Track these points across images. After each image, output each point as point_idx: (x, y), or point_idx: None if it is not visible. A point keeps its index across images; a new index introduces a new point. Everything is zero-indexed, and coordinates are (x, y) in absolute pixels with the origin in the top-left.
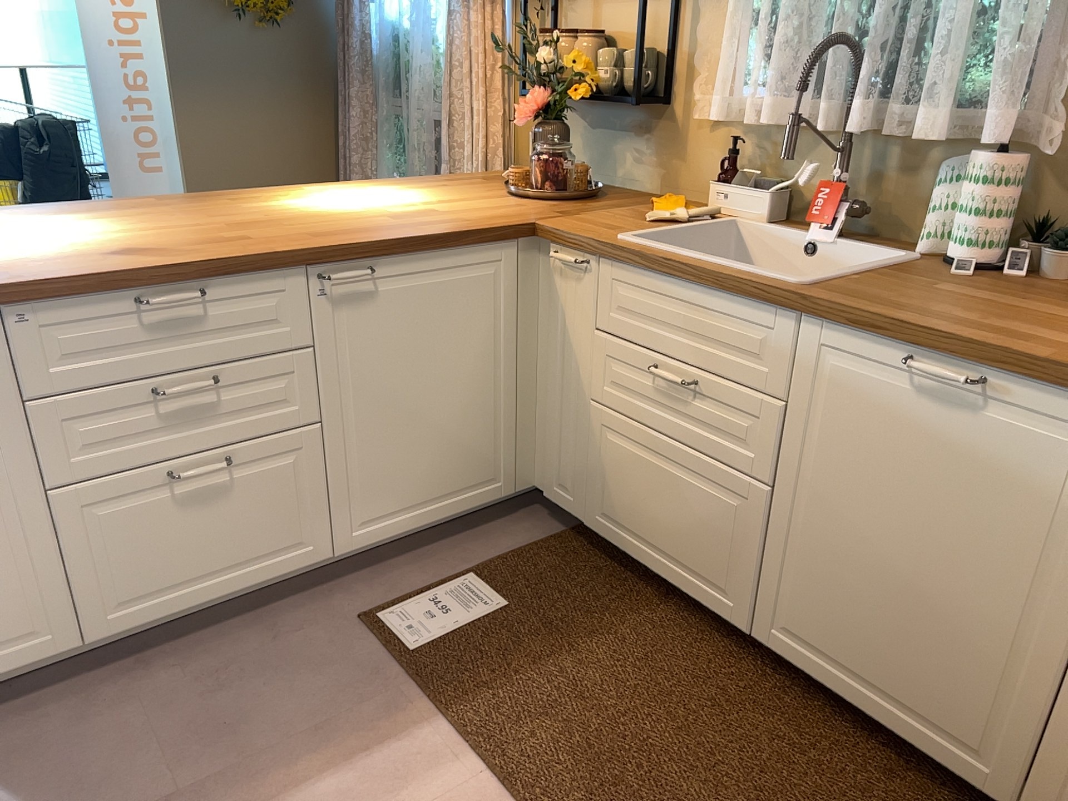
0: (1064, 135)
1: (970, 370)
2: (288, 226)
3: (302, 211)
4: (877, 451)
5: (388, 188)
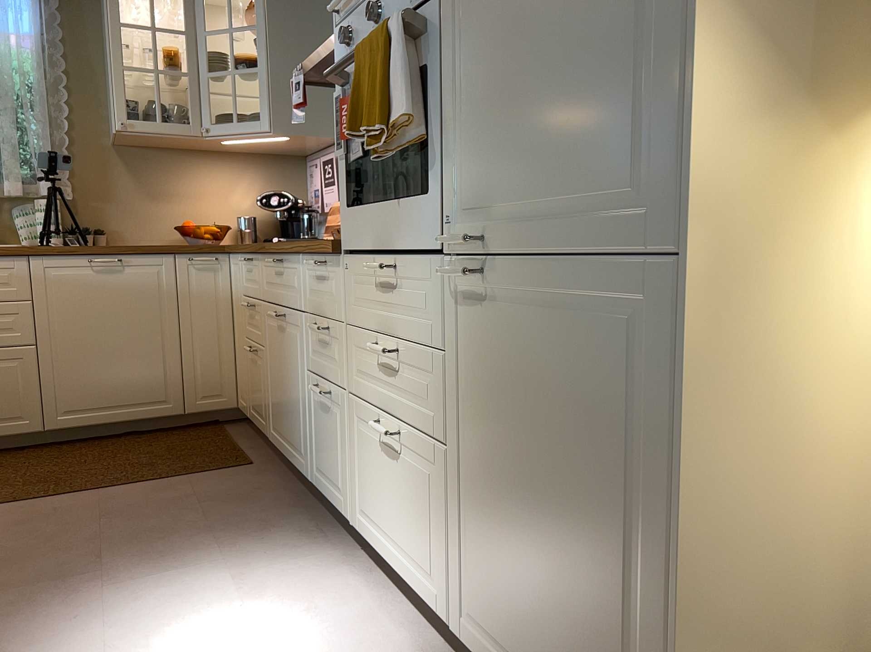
0: (72, 191)
1: (114, 257)
2: None
3: None
4: (86, 302)
5: None
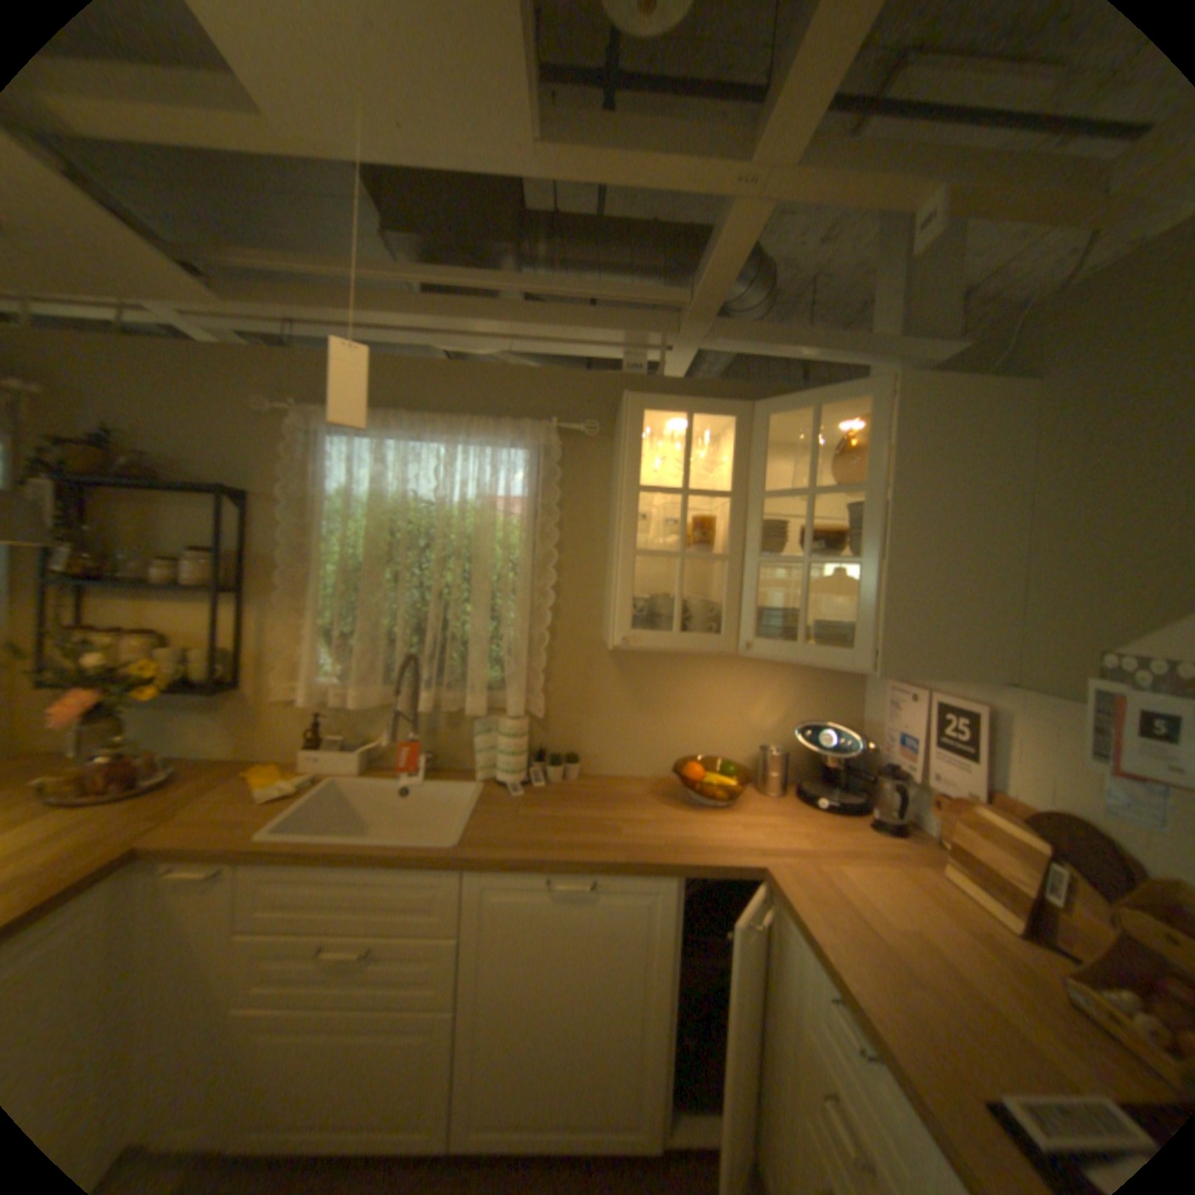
0: (545, 705)
1: (585, 880)
2: None
3: None
4: (534, 952)
5: None
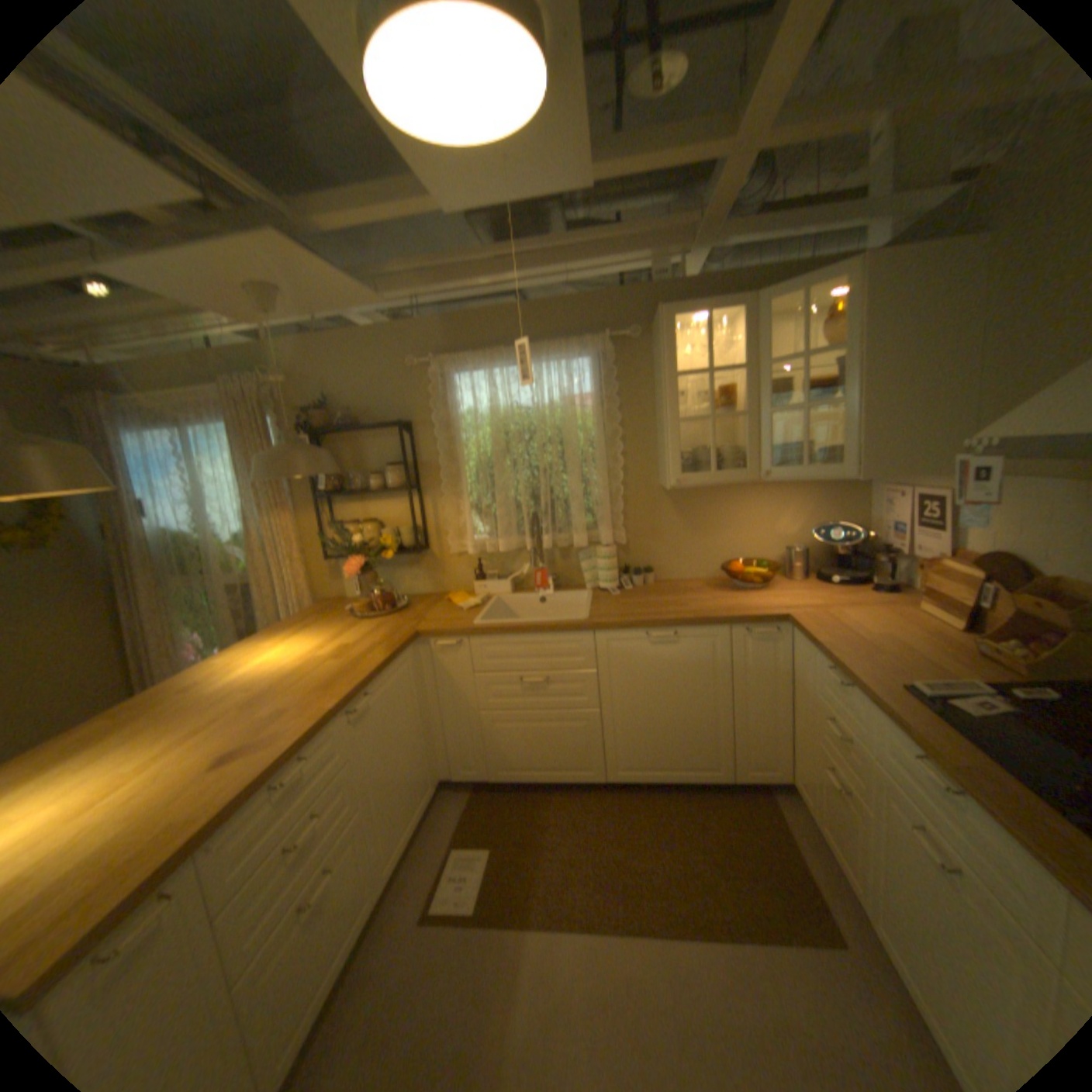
0: (626, 536)
1: (670, 630)
2: (284, 693)
3: (262, 680)
4: (643, 673)
5: (275, 642)
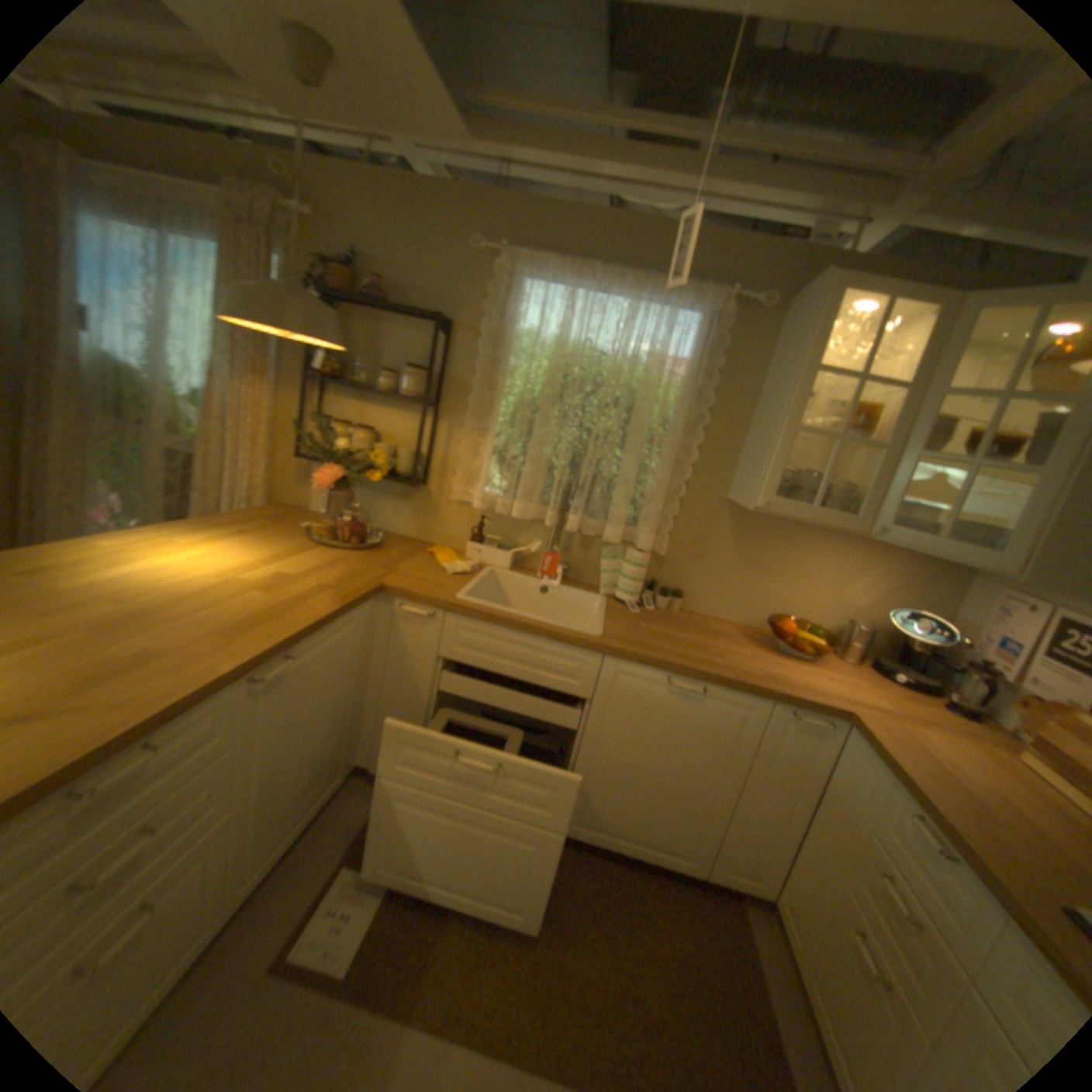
0: (667, 546)
1: (699, 684)
2: (169, 623)
3: (148, 592)
4: (647, 724)
5: (194, 541)
